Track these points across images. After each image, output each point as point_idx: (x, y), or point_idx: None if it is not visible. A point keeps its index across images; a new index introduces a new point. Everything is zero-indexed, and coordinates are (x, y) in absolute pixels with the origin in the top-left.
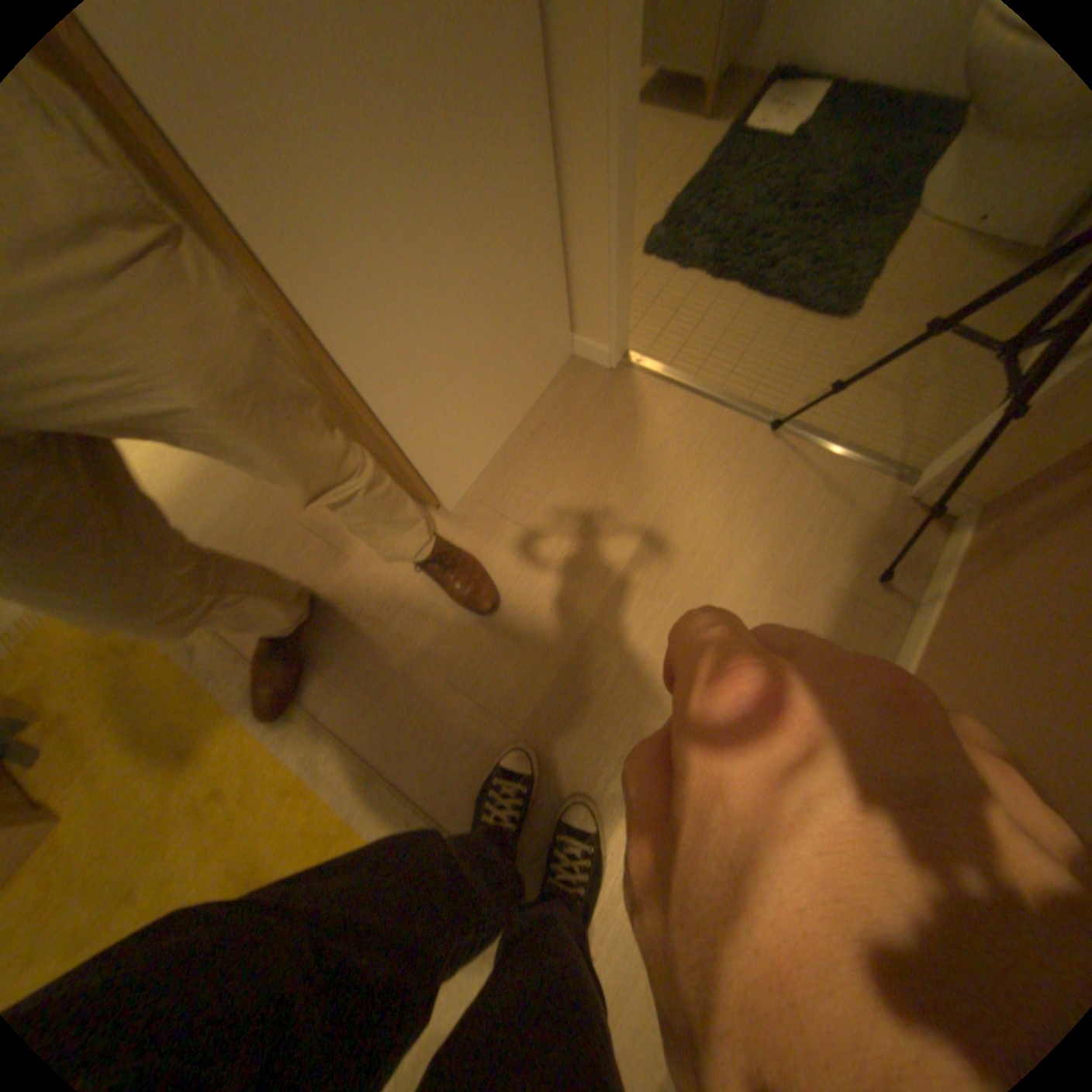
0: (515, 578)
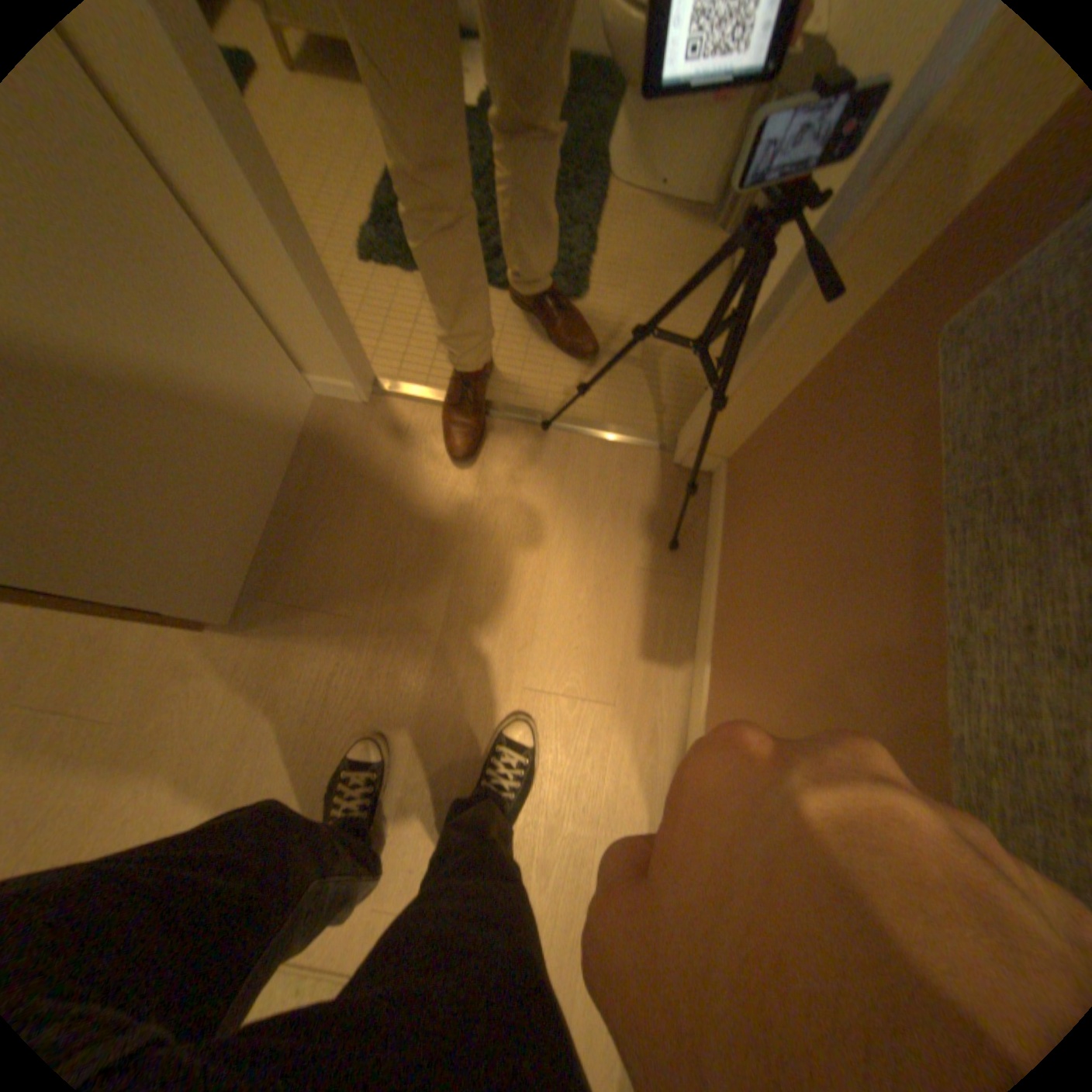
0: (333, 670)
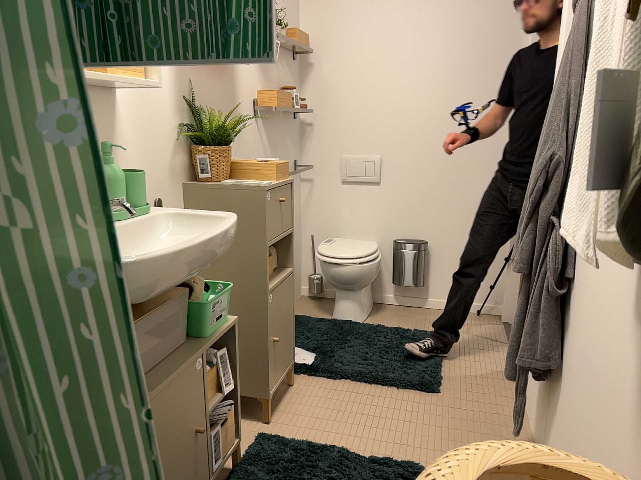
0: None
